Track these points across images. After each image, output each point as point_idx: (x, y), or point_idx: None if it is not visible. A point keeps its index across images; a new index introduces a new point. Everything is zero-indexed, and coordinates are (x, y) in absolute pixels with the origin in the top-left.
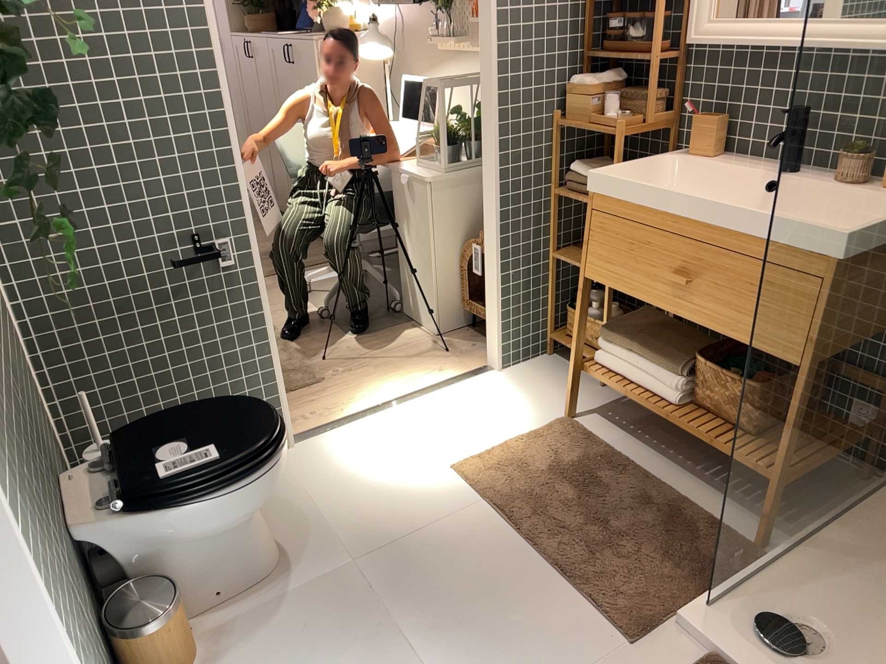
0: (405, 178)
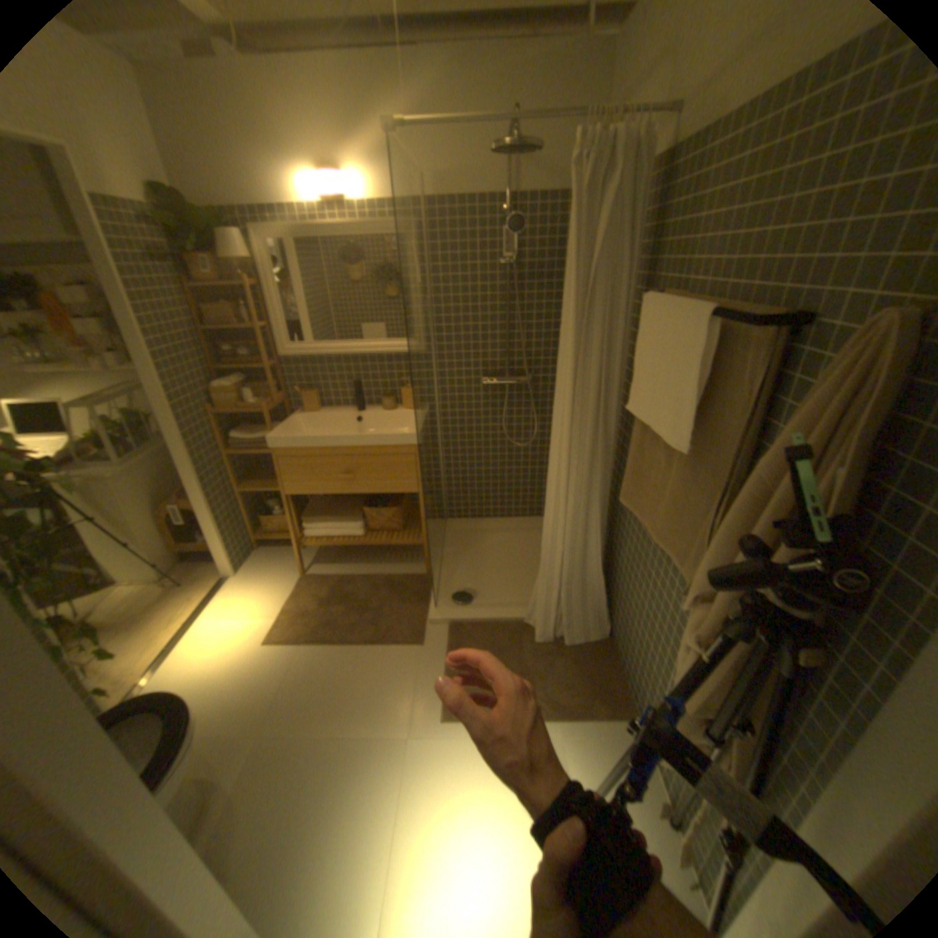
0: (73, 480)
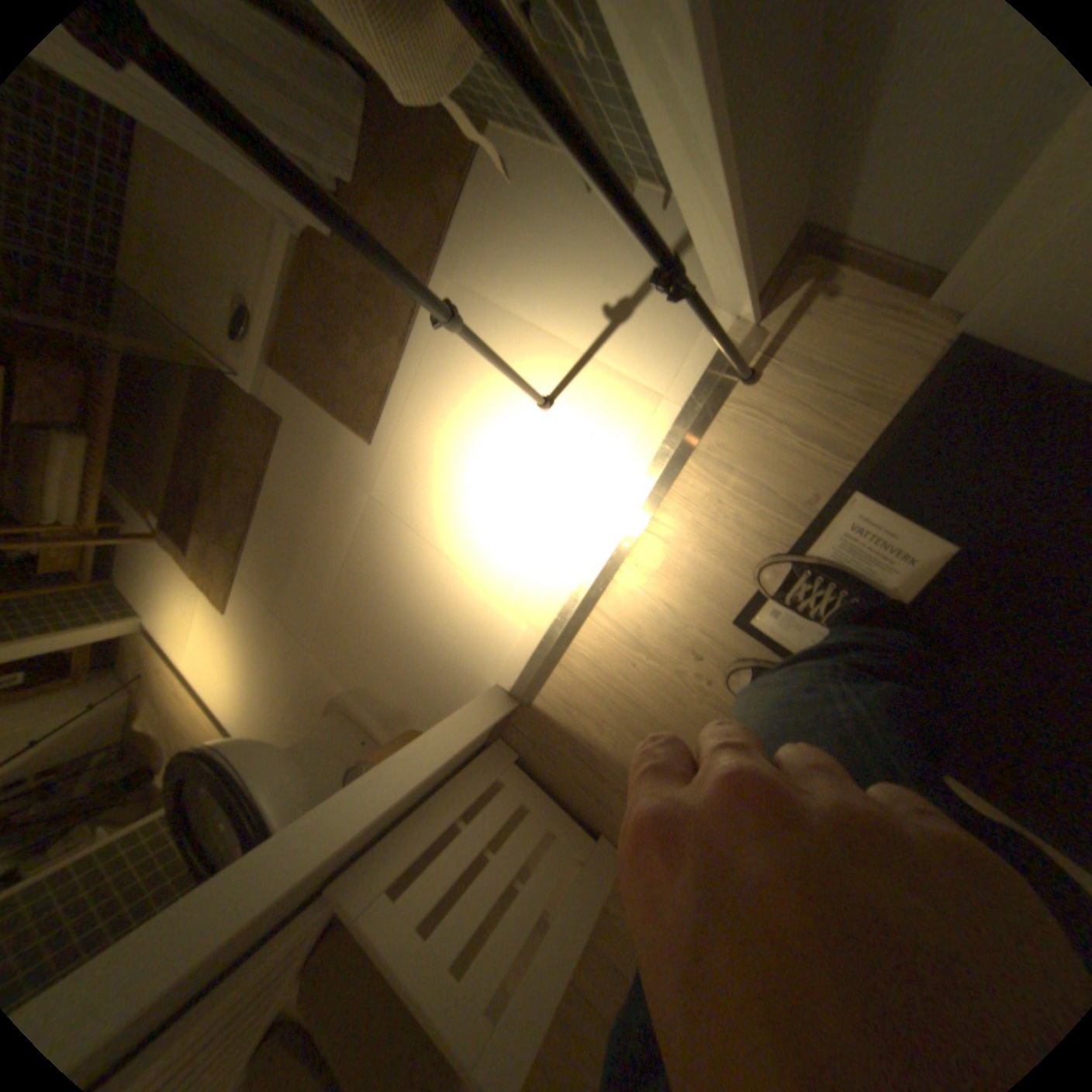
0: None
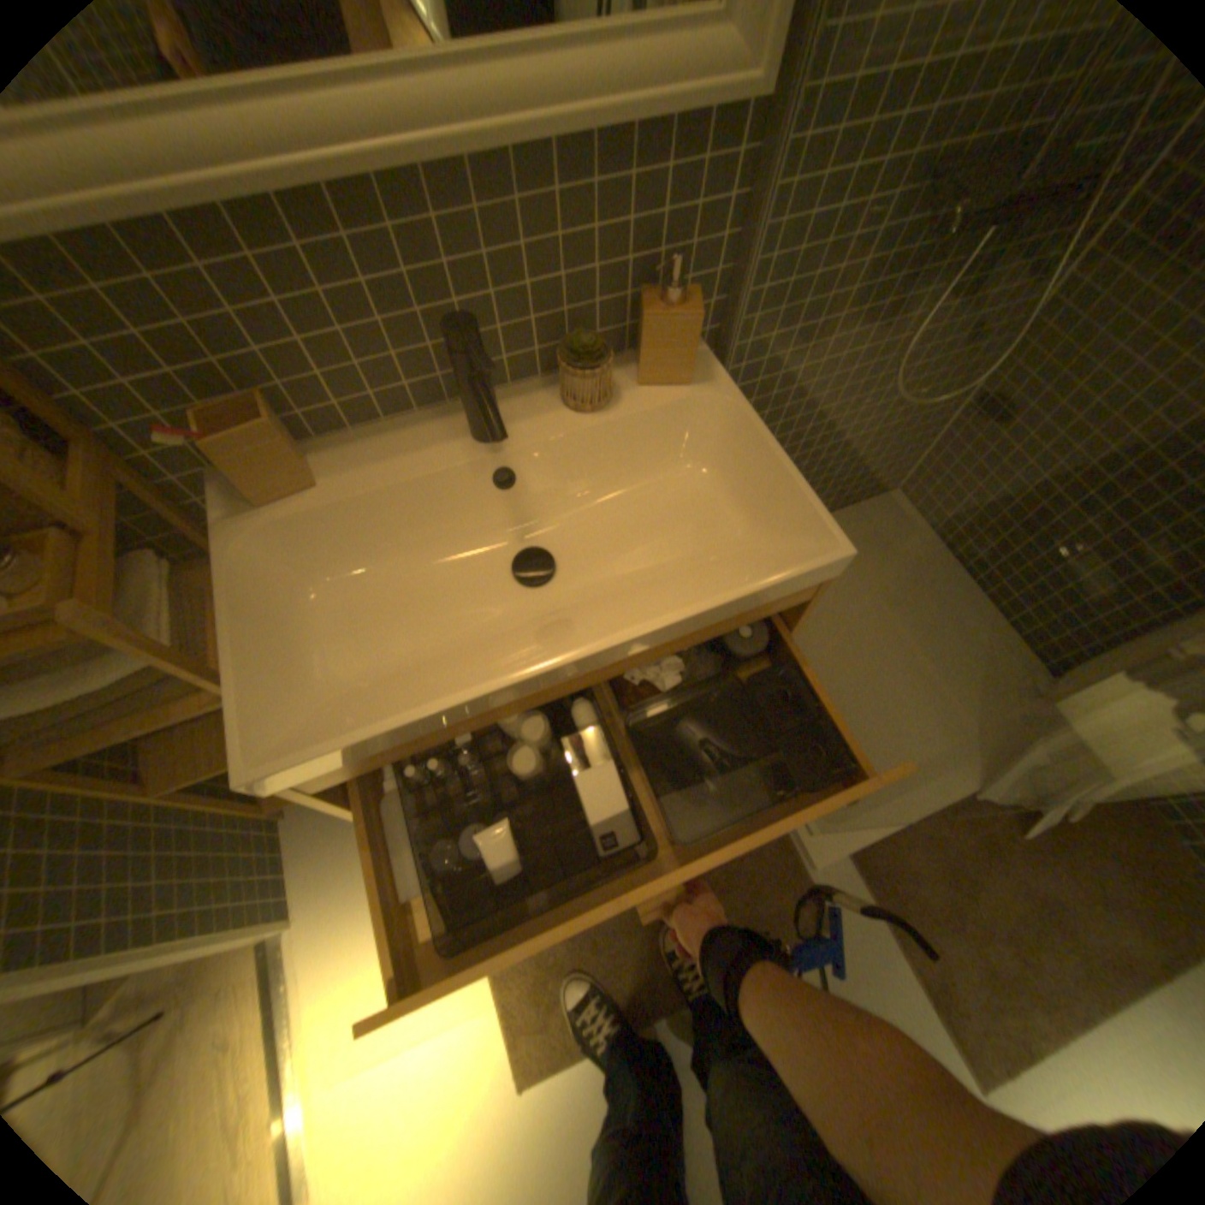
0: None
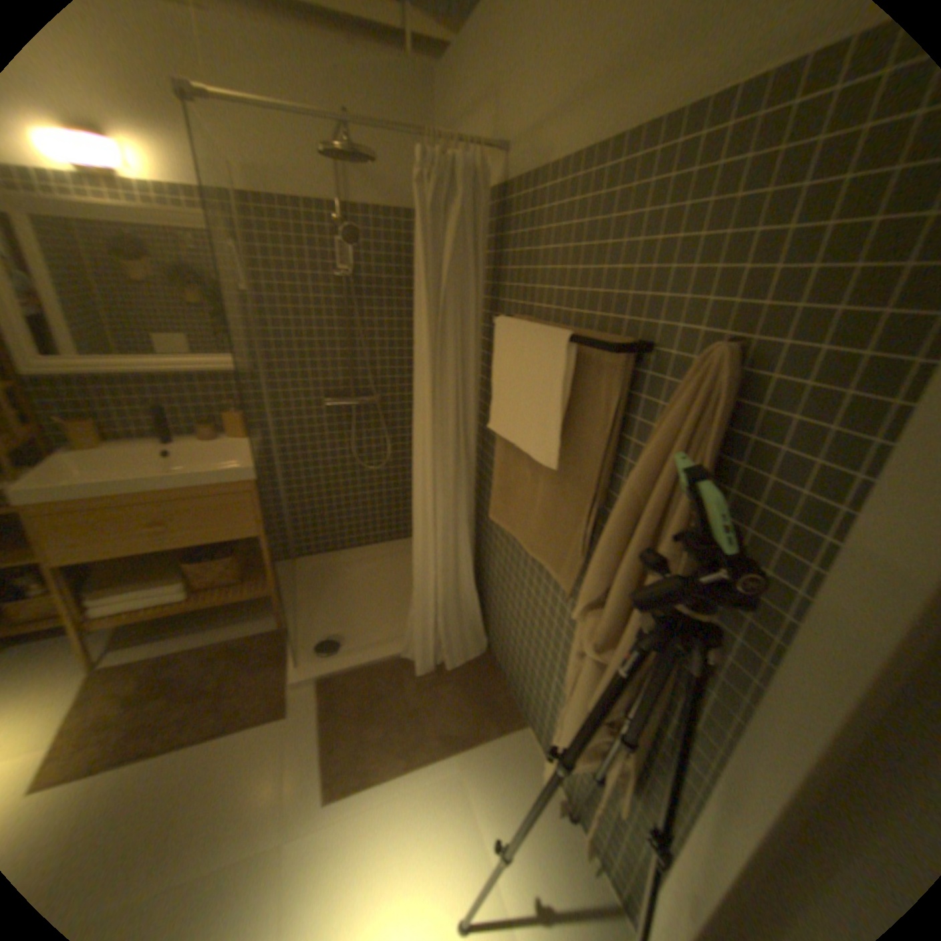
0: None
